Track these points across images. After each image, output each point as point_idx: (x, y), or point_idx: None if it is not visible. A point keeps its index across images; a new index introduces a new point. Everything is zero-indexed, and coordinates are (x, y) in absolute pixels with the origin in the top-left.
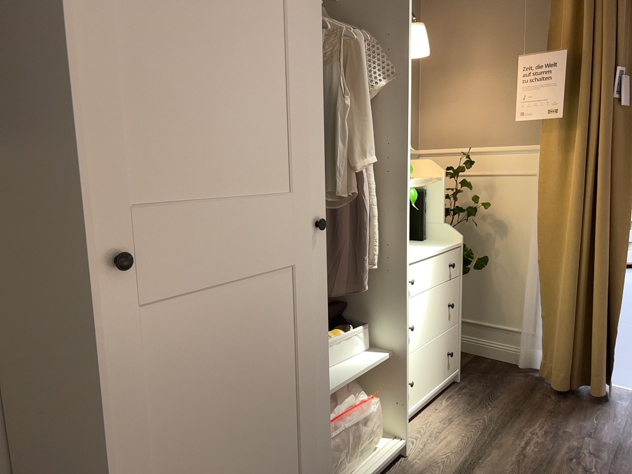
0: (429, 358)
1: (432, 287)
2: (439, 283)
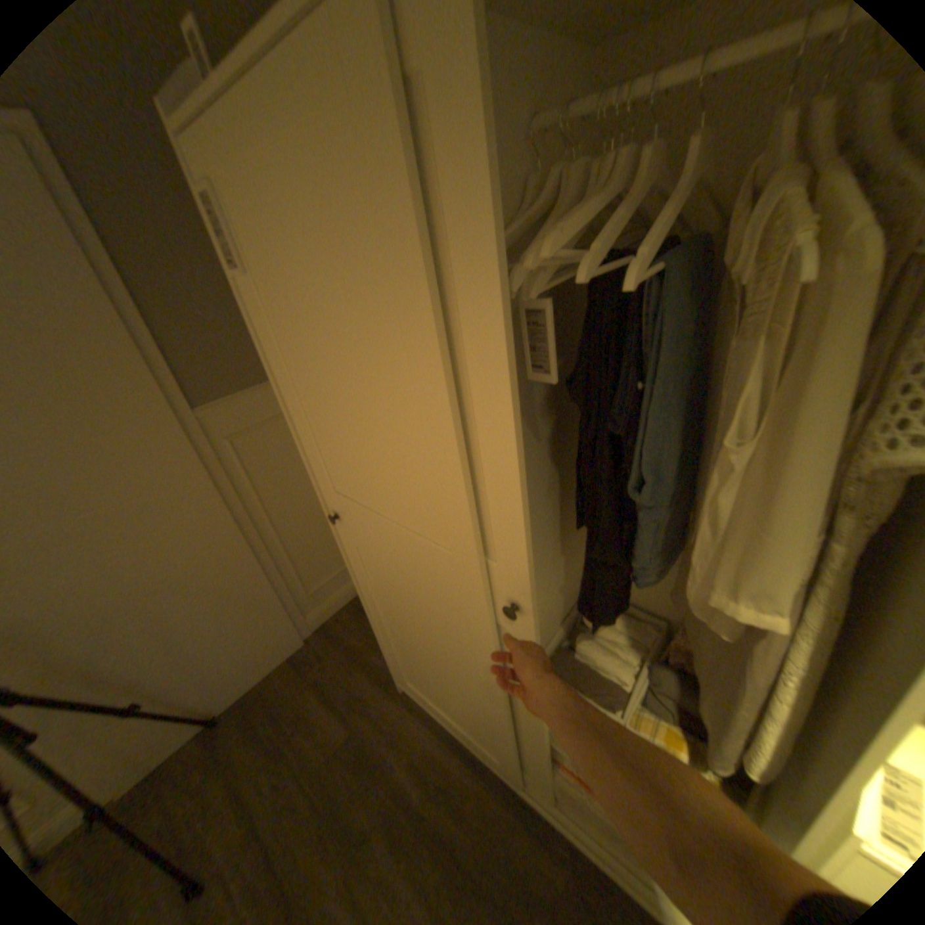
0: None
1: None
2: None
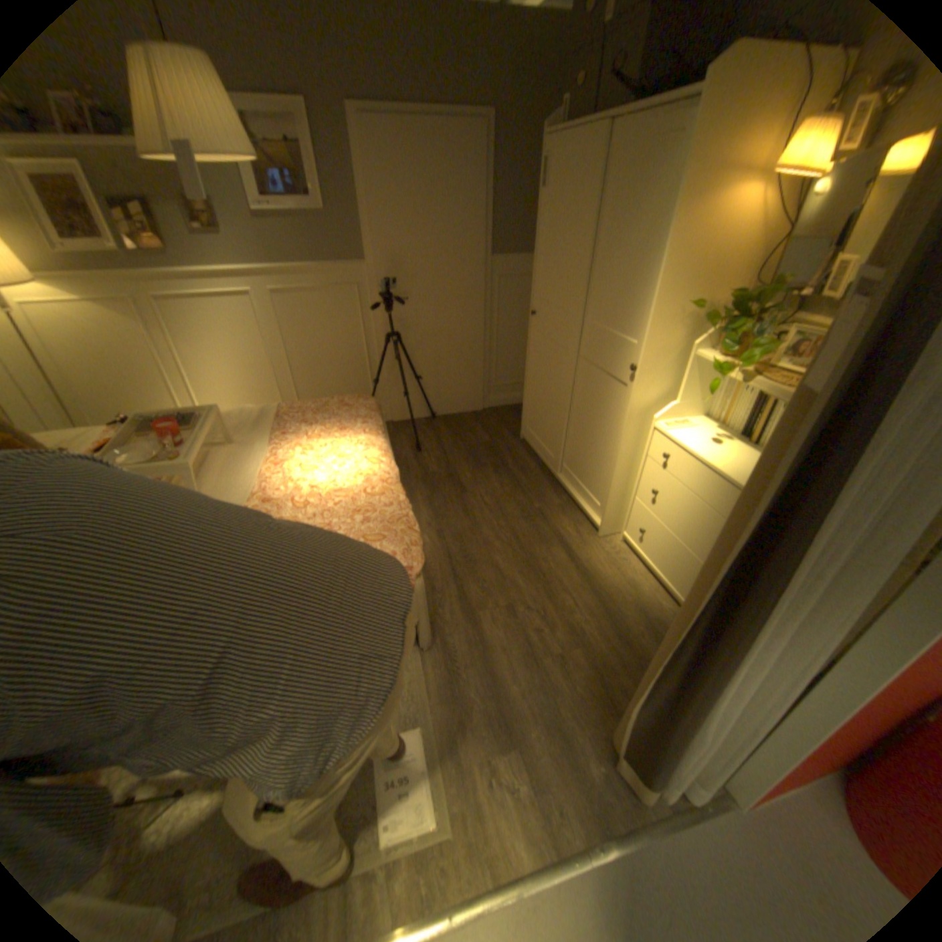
0: (676, 558)
1: (705, 504)
2: (719, 515)
